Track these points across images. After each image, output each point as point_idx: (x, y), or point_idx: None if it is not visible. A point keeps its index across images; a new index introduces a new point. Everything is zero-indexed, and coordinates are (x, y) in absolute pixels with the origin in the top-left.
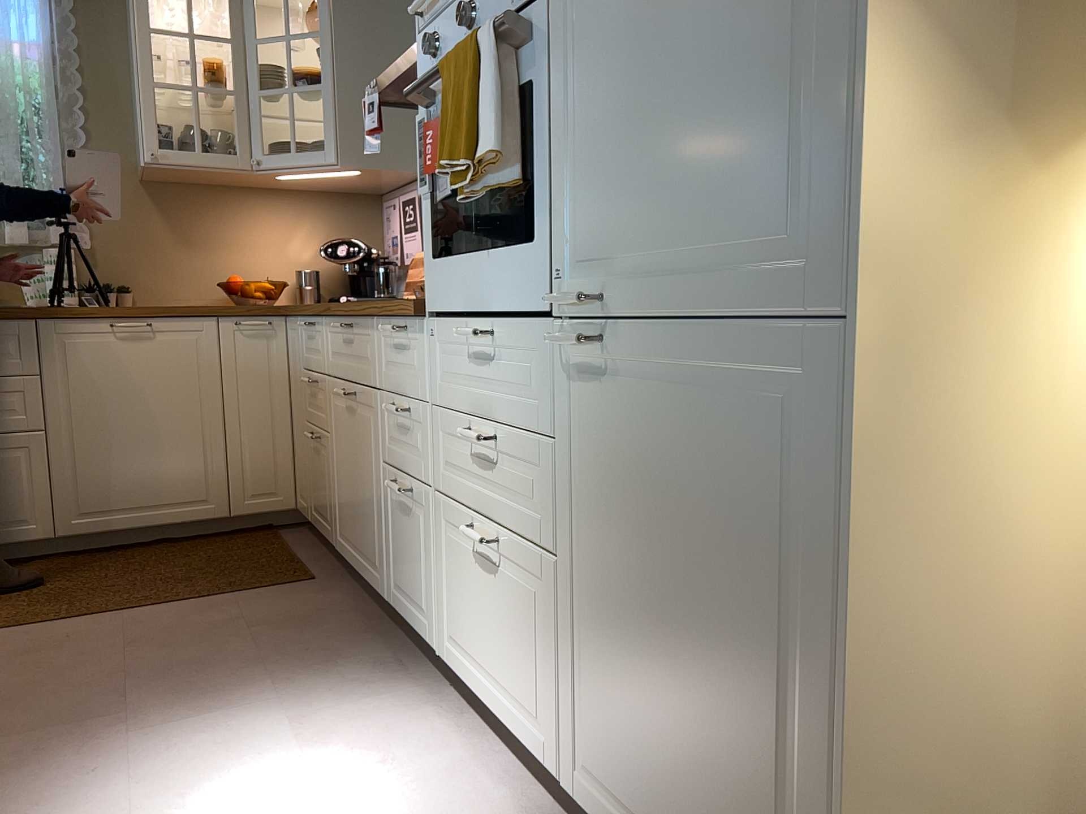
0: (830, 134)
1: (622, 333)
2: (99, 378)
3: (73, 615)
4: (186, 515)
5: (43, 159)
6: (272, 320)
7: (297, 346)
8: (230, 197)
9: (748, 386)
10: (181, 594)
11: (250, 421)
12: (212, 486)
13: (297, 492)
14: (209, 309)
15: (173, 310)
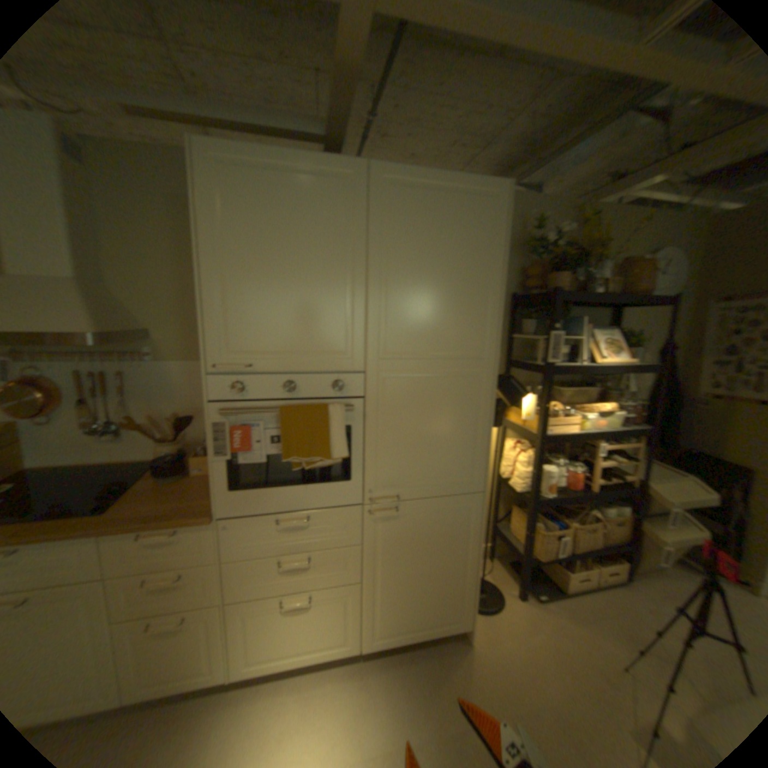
0: (476, 458)
1: (401, 505)
2: None
3: None
4: None
5: None
6: None
7: None
8: None
9: (452, 509)
10: None
11: None
12: None
13: None
14: None
15: None
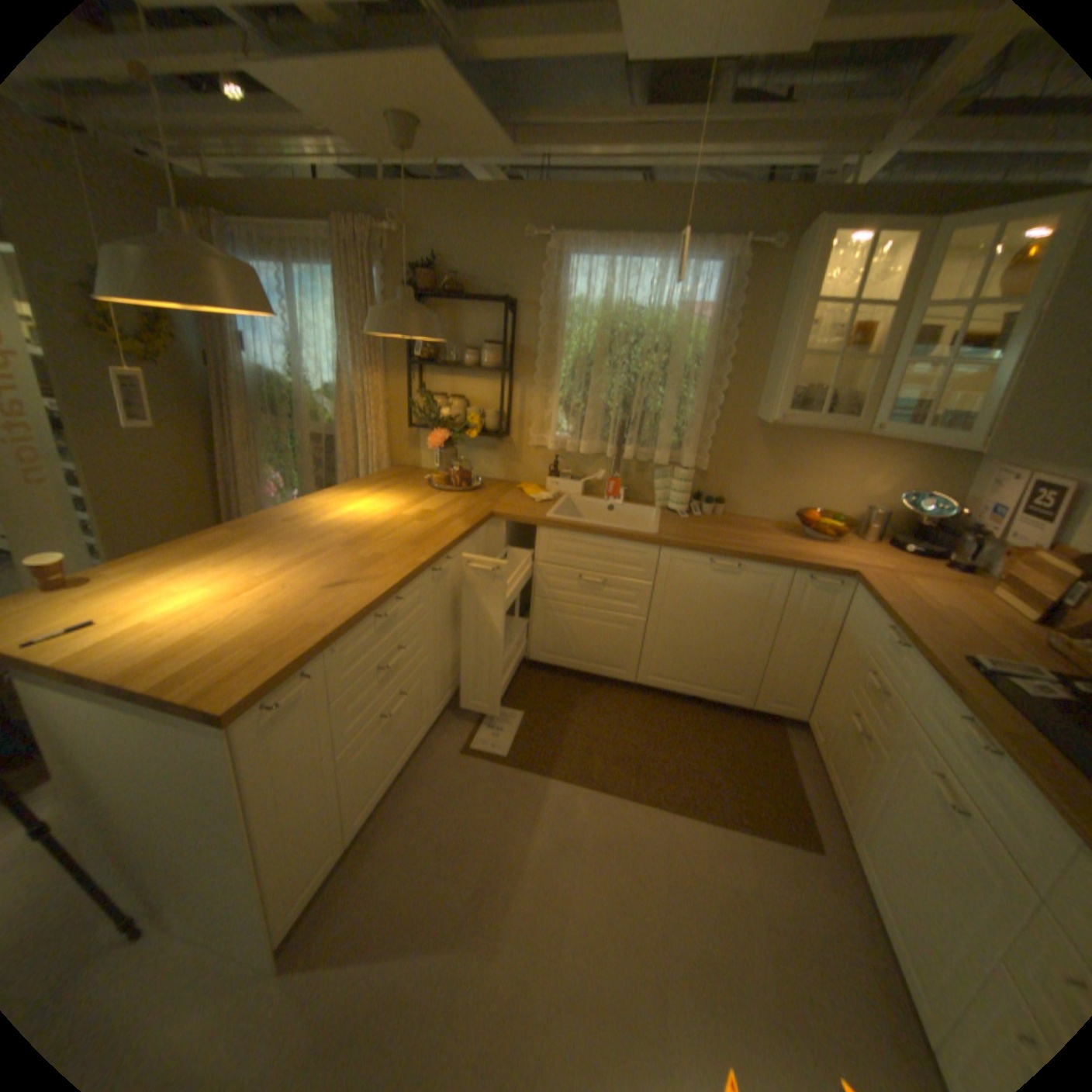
0: None
1: None
2: (691, 594)
3: (638, 794)
4: (723, 699)
5: (691, 398)
6: (844, 580)
7: (866, 622)
8: (829, 436)
9: None
10: (712, 811)
11: (793, 652)
12: (747, 687)
13: (813, 714)
14: (792, 564)
15: (761, 559)
